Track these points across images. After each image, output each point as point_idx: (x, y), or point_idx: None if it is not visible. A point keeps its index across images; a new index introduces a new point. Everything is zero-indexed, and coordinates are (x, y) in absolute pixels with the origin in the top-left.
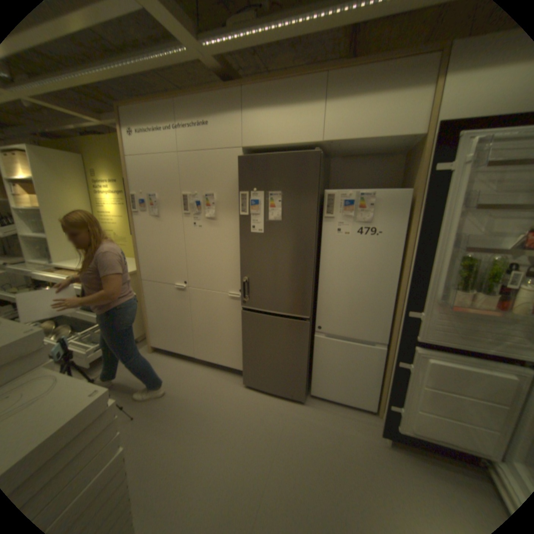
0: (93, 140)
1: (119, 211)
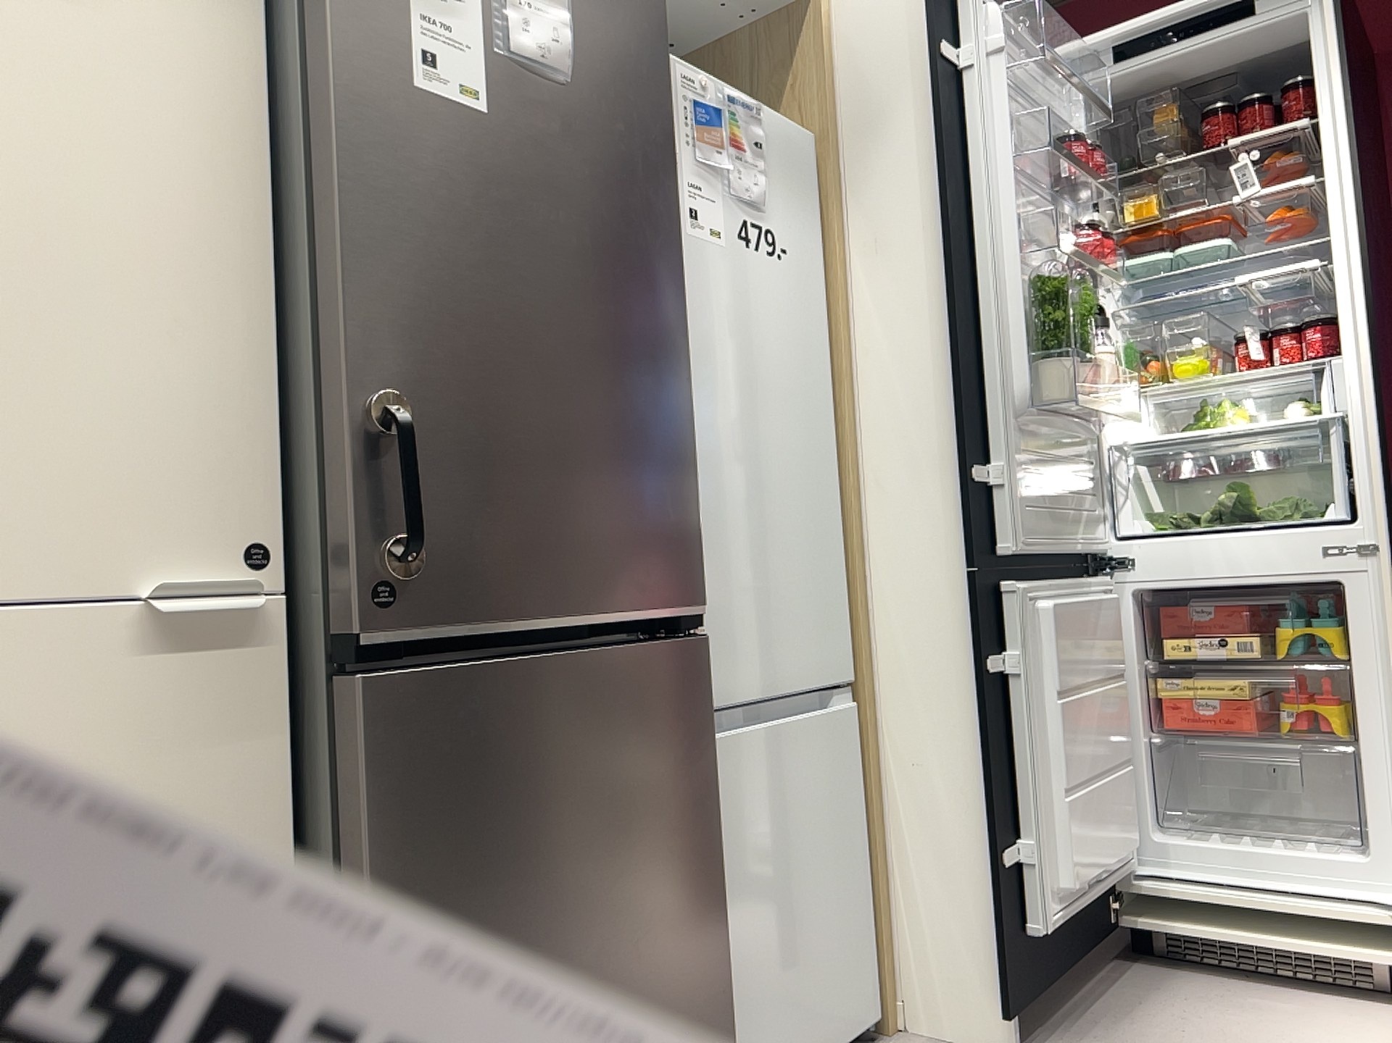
0: None
1: None
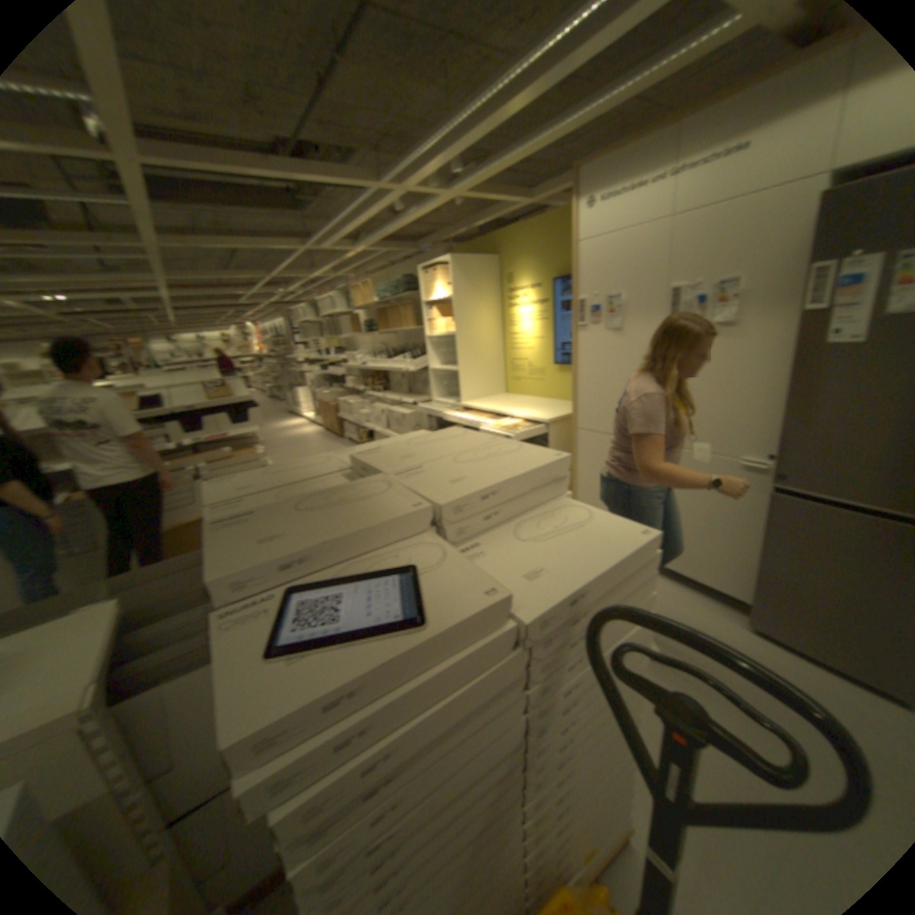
0: (518, 231)
1: (542, 331)
